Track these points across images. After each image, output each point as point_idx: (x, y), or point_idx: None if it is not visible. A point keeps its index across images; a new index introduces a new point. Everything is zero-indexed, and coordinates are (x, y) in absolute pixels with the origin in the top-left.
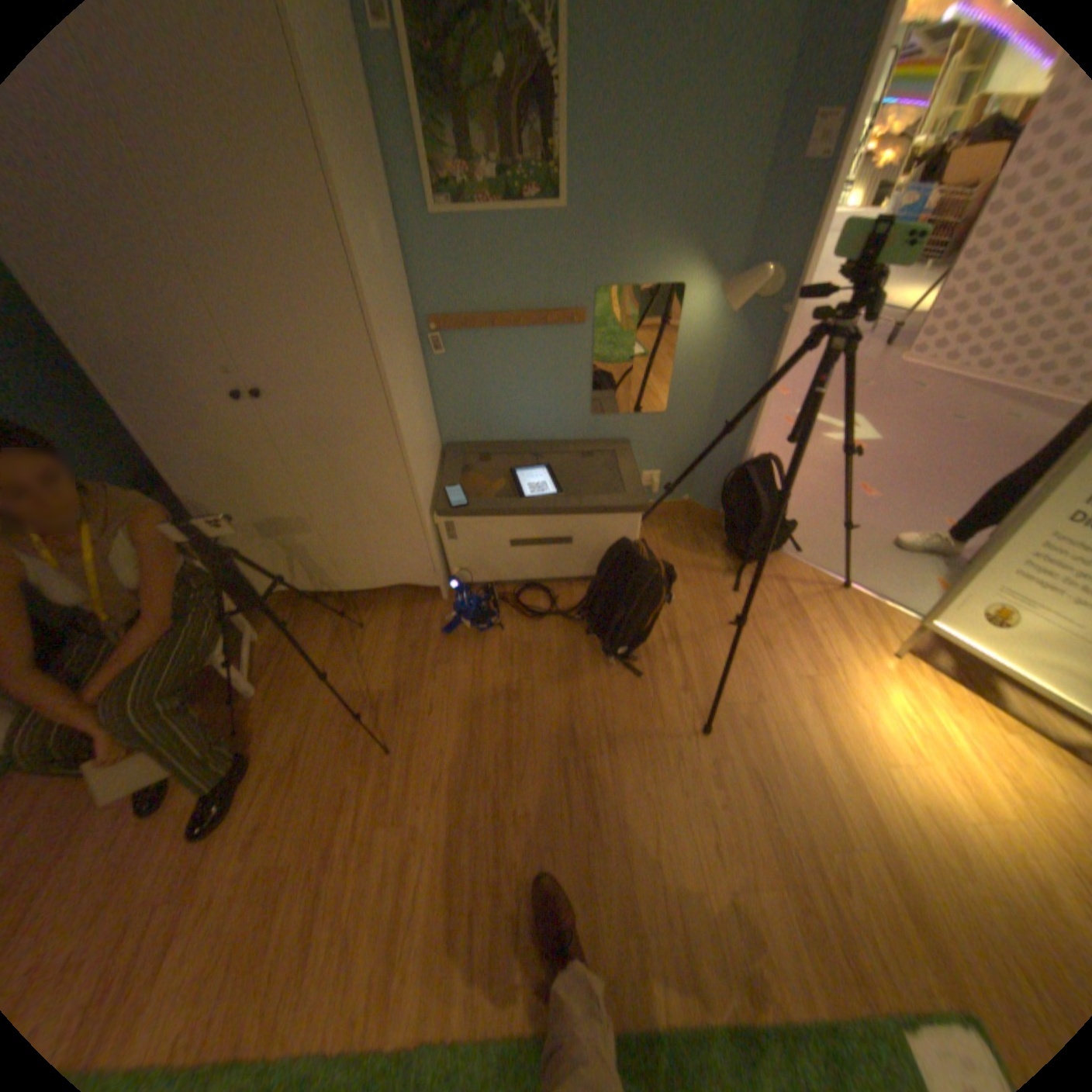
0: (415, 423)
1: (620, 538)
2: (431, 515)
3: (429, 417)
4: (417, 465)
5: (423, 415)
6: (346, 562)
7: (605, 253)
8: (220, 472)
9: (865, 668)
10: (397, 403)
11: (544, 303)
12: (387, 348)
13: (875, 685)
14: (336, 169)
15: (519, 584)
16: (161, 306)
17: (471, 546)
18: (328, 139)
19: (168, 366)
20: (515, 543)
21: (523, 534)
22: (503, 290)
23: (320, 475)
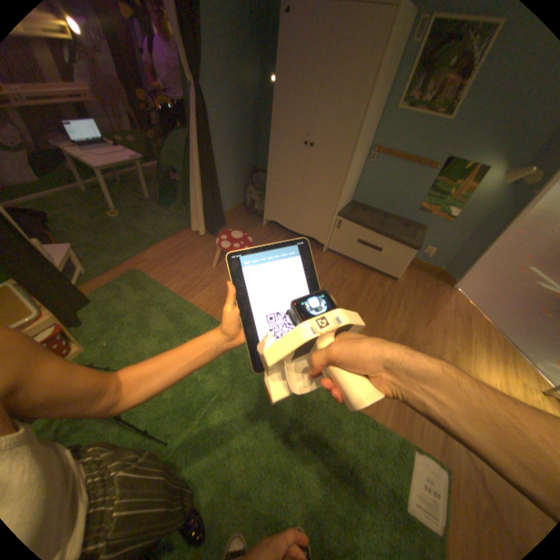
0: (351, 178)
1: (404, 259)
2: (338, 214)
3: (355, 182)
4: (344, 192)
5: (354, 179)
6: (298, 222)
7: (461, 141)
8: (284, 168)
9: (488, 363)
10: (352, 165)
11: (424, 154)
12: (359, 144)
13: (488, 371)
14: (378, 80)
15: (352, 261)
16: (303, 108)
17: (344, 235)
18: (382, 70)
19: (292, 127)
20: (361, 241)
21: (366, 238)
22: (410, 144)
23: (309, 185)
